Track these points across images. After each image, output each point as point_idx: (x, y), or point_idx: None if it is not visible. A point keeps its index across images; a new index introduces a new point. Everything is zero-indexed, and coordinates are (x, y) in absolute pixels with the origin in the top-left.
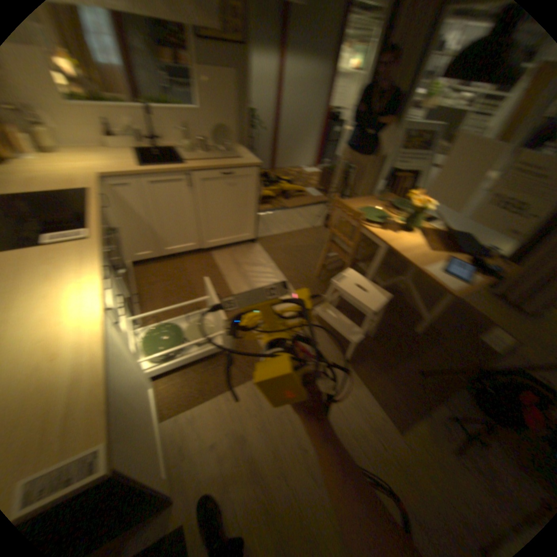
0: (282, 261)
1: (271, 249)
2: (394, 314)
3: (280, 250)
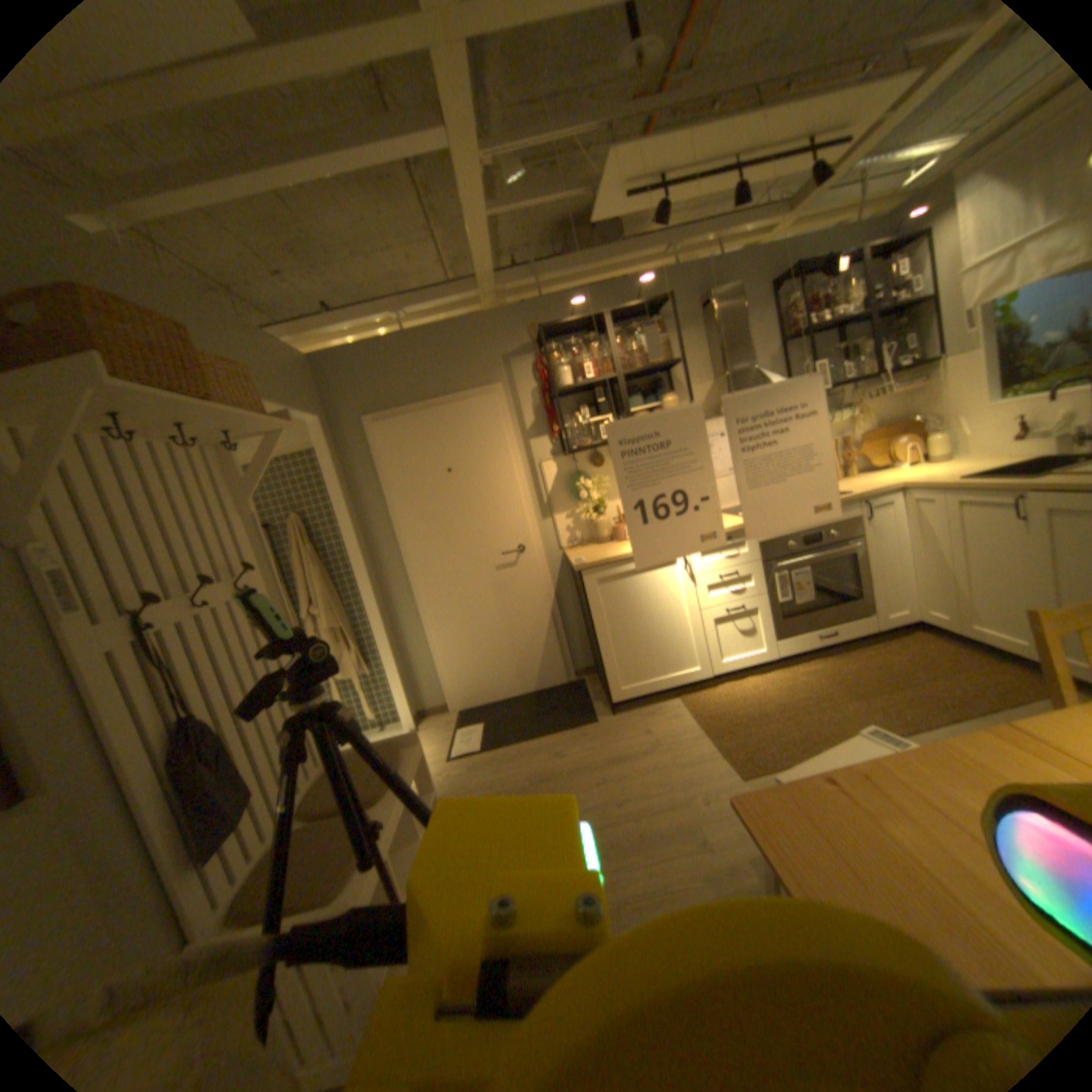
0: None
1: None
2: None
3: None
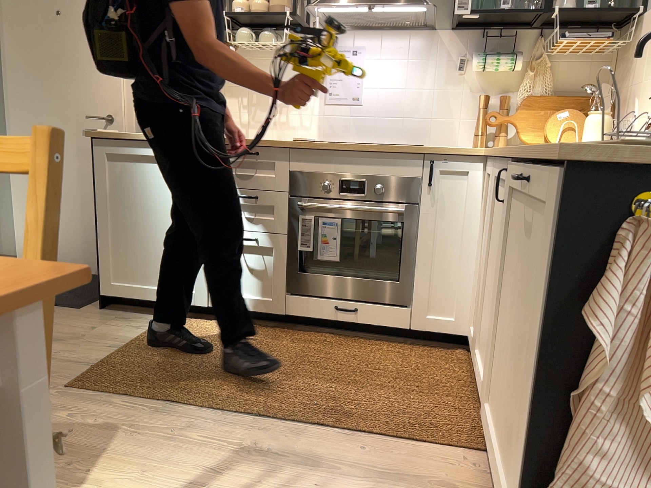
0: None
1: None
2: None
3: None
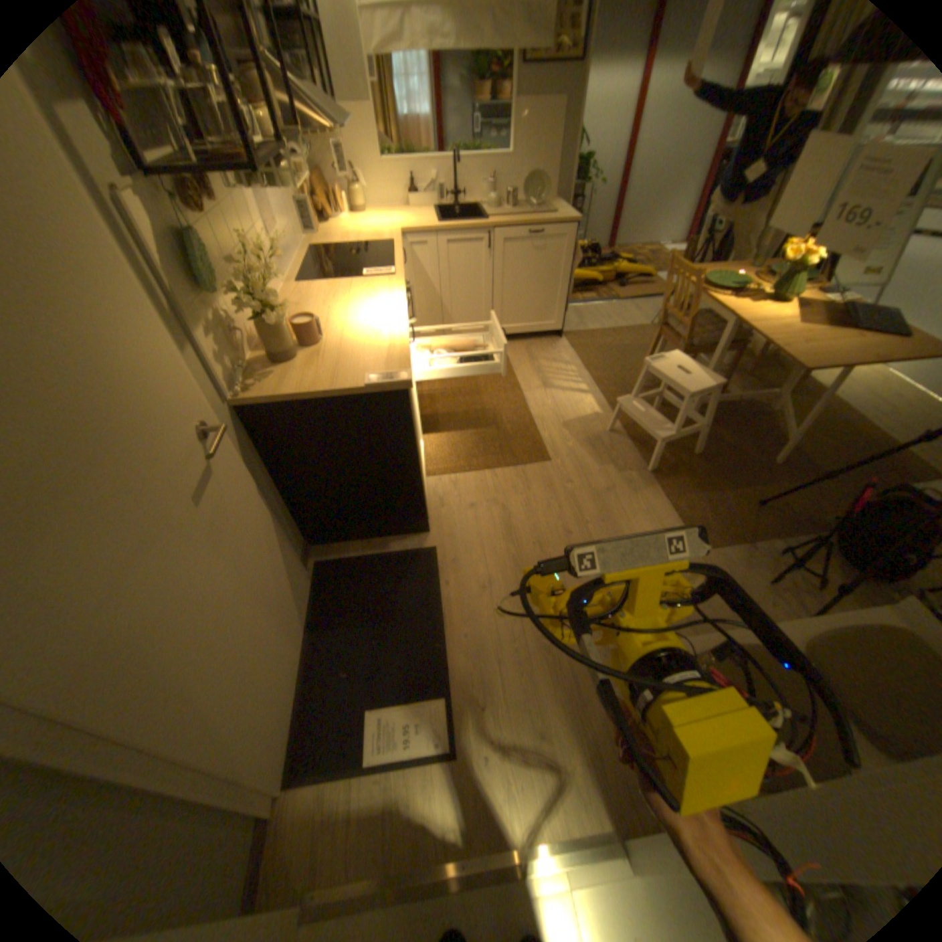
0: (591, 358)
1: (580, 345)
2: (746, 435)
3: (592, 346)
